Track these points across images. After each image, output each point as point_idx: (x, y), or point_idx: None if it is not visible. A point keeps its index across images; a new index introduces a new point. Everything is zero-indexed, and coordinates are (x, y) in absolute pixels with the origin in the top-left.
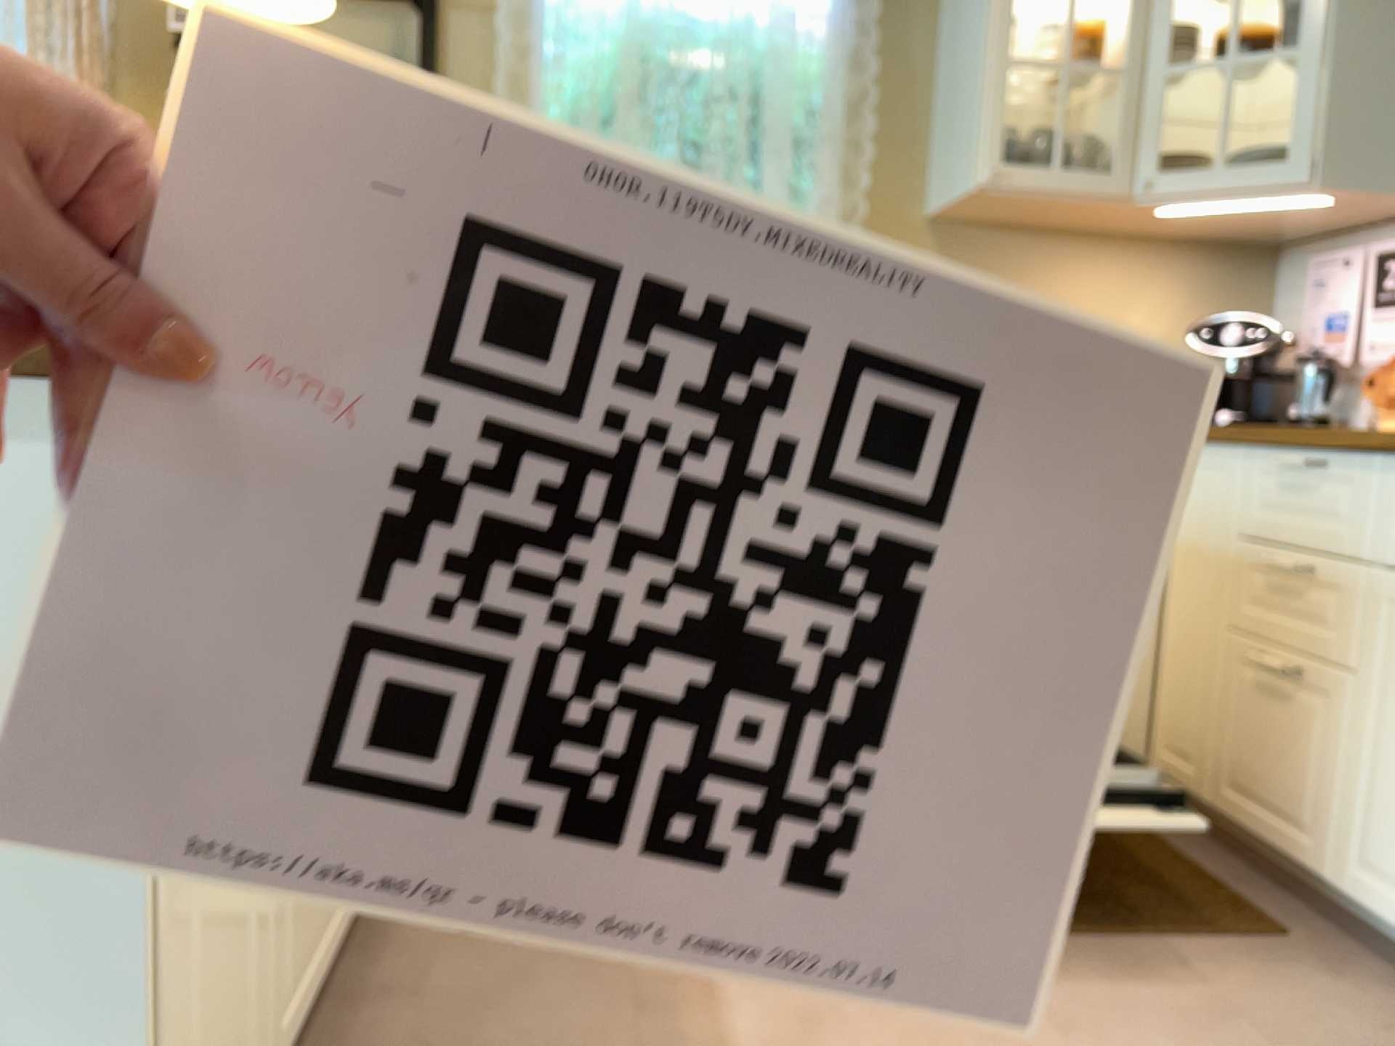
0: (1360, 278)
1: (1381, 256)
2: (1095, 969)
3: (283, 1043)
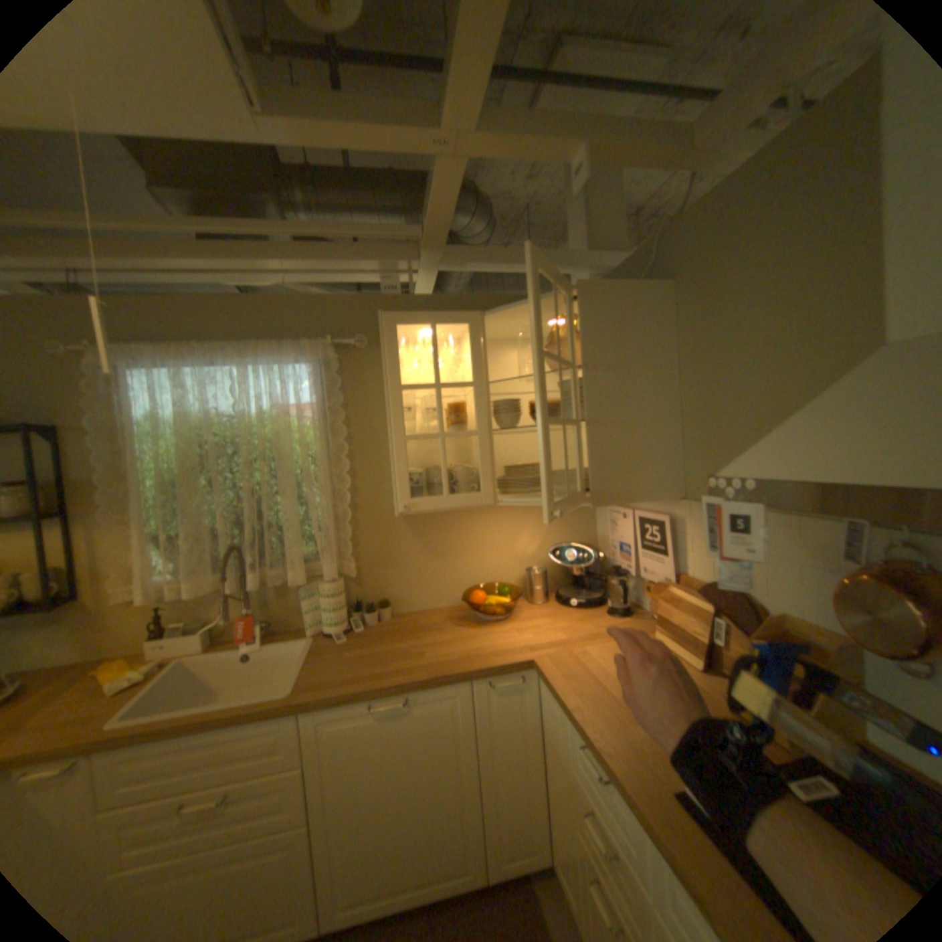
0: (630, 528)
1: (638, 519)
2: None
3: None
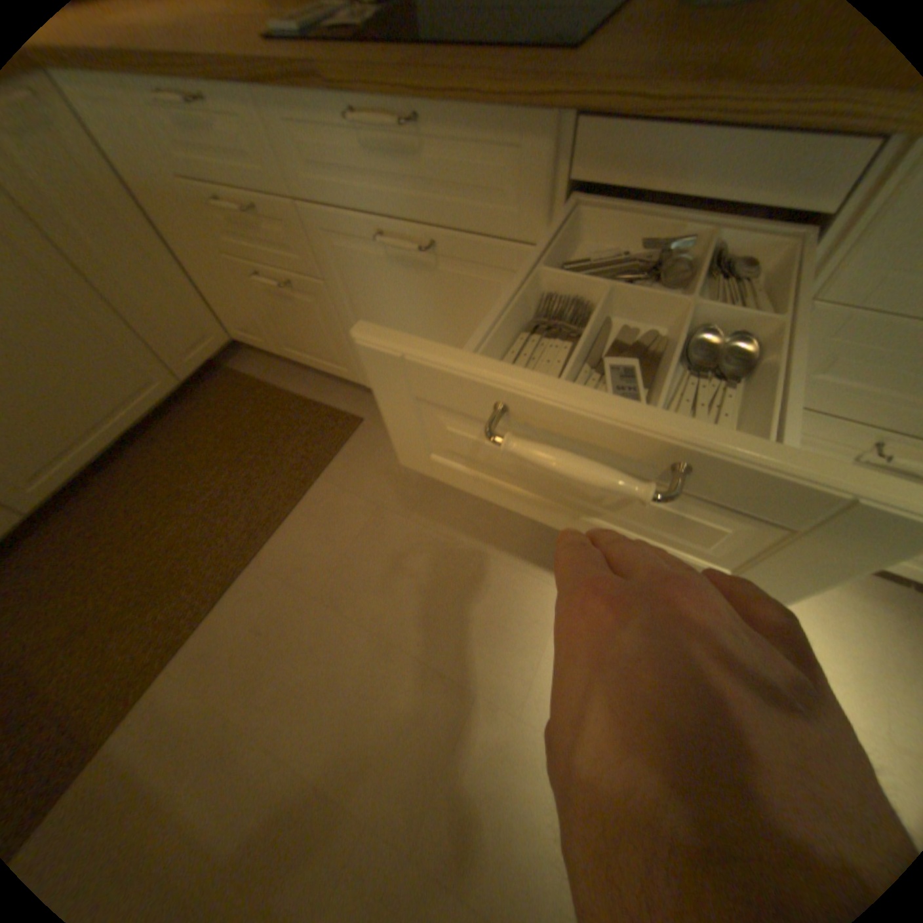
0: None
1: None
2: (307, 530)
3: None
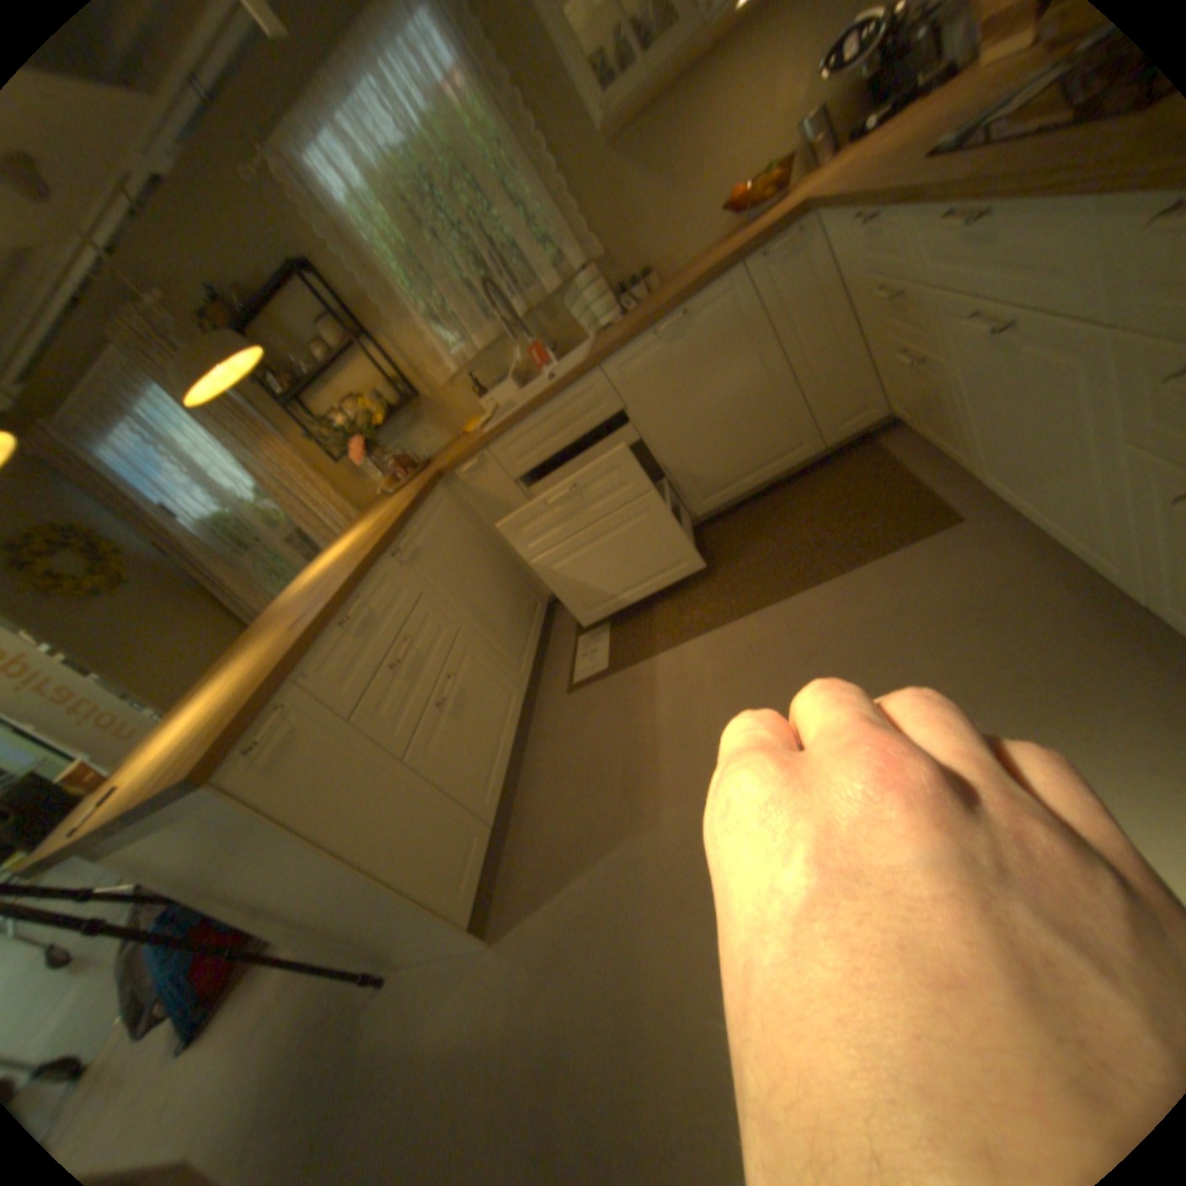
0: None
1: None
2: (836, 597)
3: (503, 789)
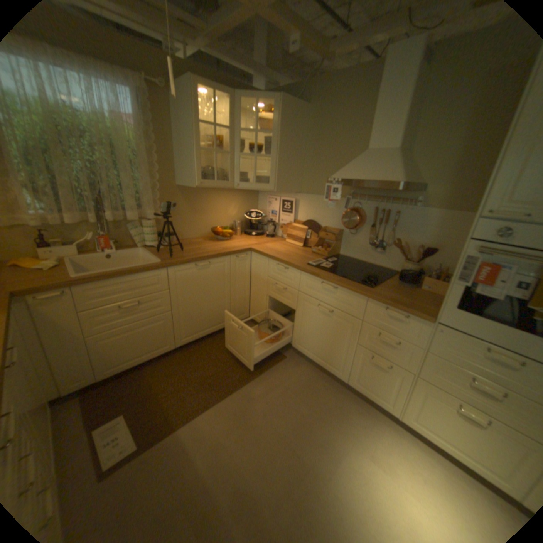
0: (277, 204)
1: (281, 200)
2: (260, 387)
3: None
